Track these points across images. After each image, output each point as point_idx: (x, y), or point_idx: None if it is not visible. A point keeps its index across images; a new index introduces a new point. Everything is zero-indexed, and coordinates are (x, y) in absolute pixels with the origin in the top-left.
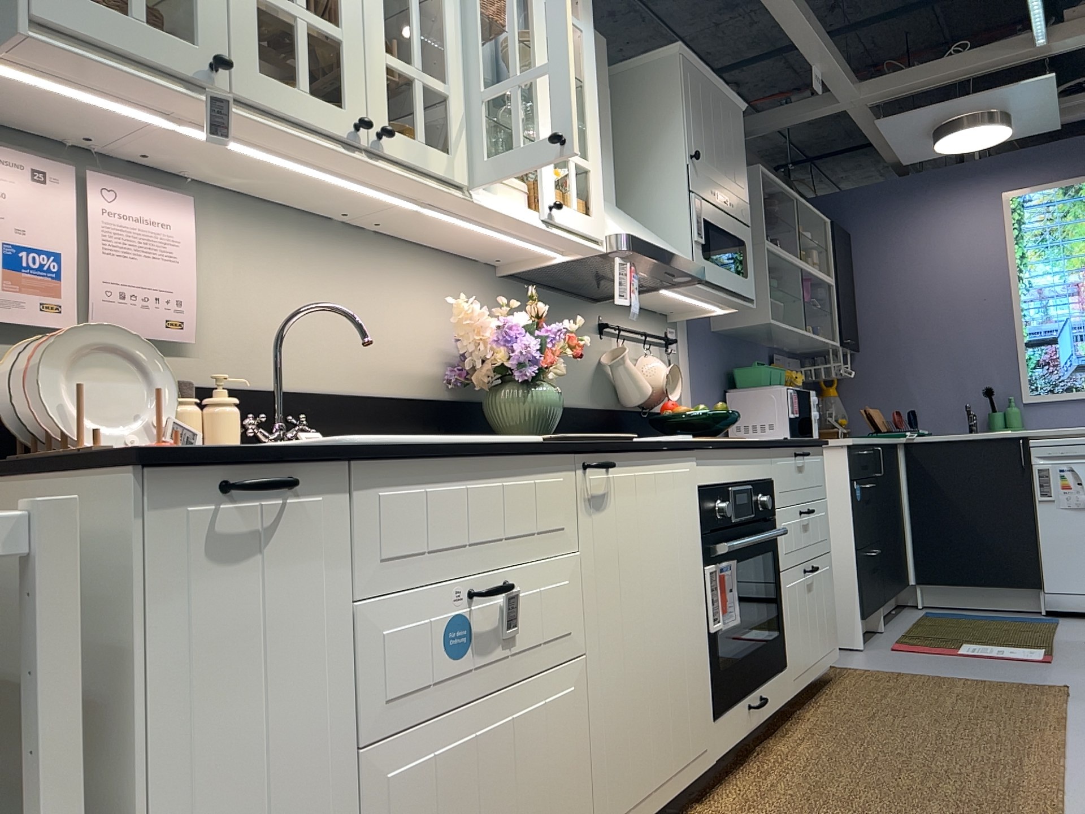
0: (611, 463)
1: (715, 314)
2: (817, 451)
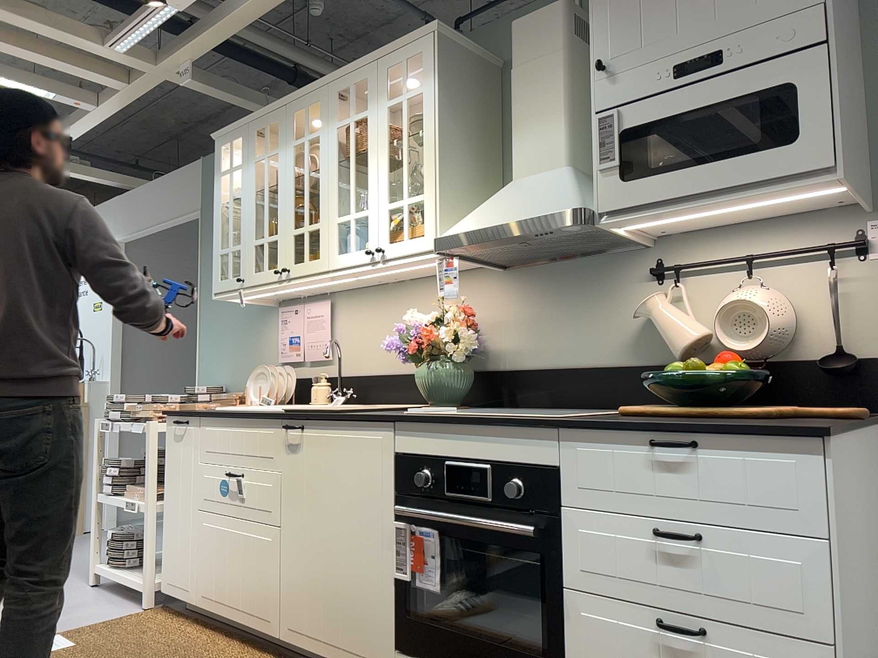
0: (303, 425)
1: (851, 193)
2: (768, 444)
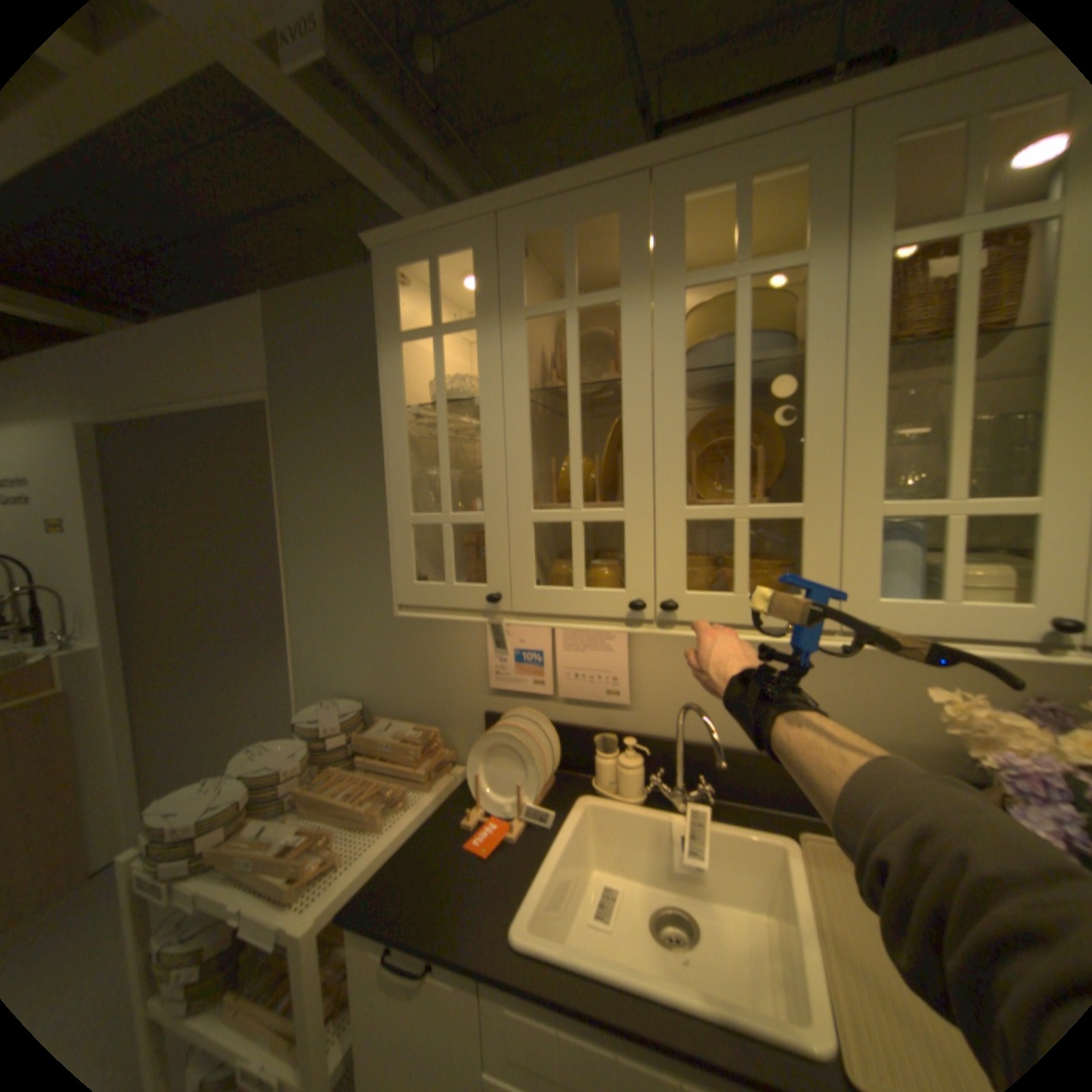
0: None
1: None
2: None
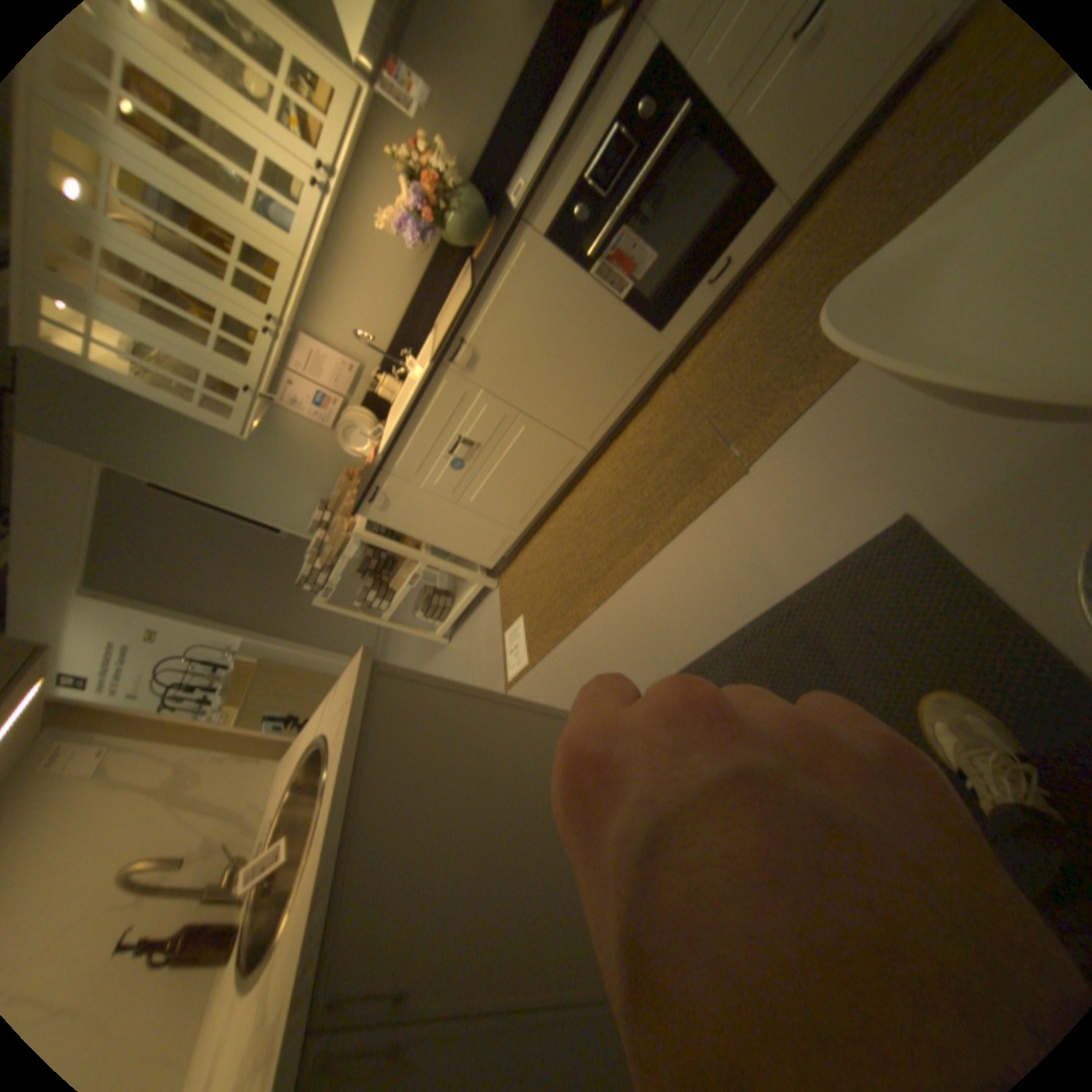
0: (463, 336)
1: None
2: None
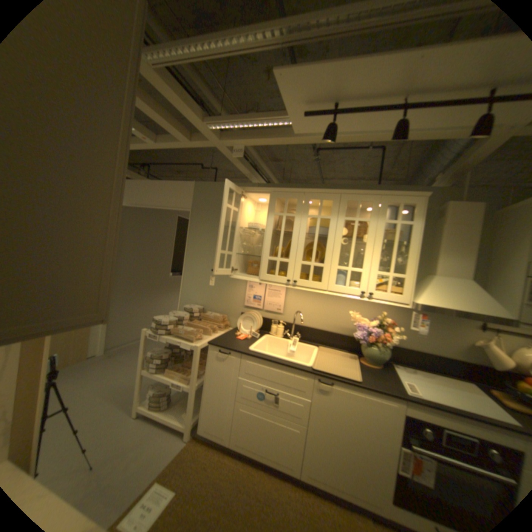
0: (334, 383)
1: None
2: None
